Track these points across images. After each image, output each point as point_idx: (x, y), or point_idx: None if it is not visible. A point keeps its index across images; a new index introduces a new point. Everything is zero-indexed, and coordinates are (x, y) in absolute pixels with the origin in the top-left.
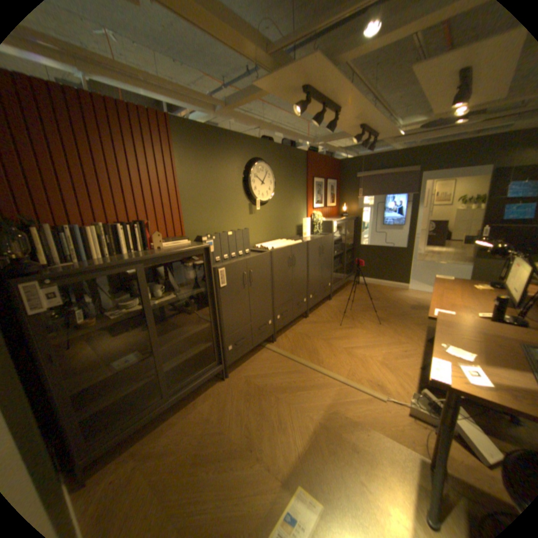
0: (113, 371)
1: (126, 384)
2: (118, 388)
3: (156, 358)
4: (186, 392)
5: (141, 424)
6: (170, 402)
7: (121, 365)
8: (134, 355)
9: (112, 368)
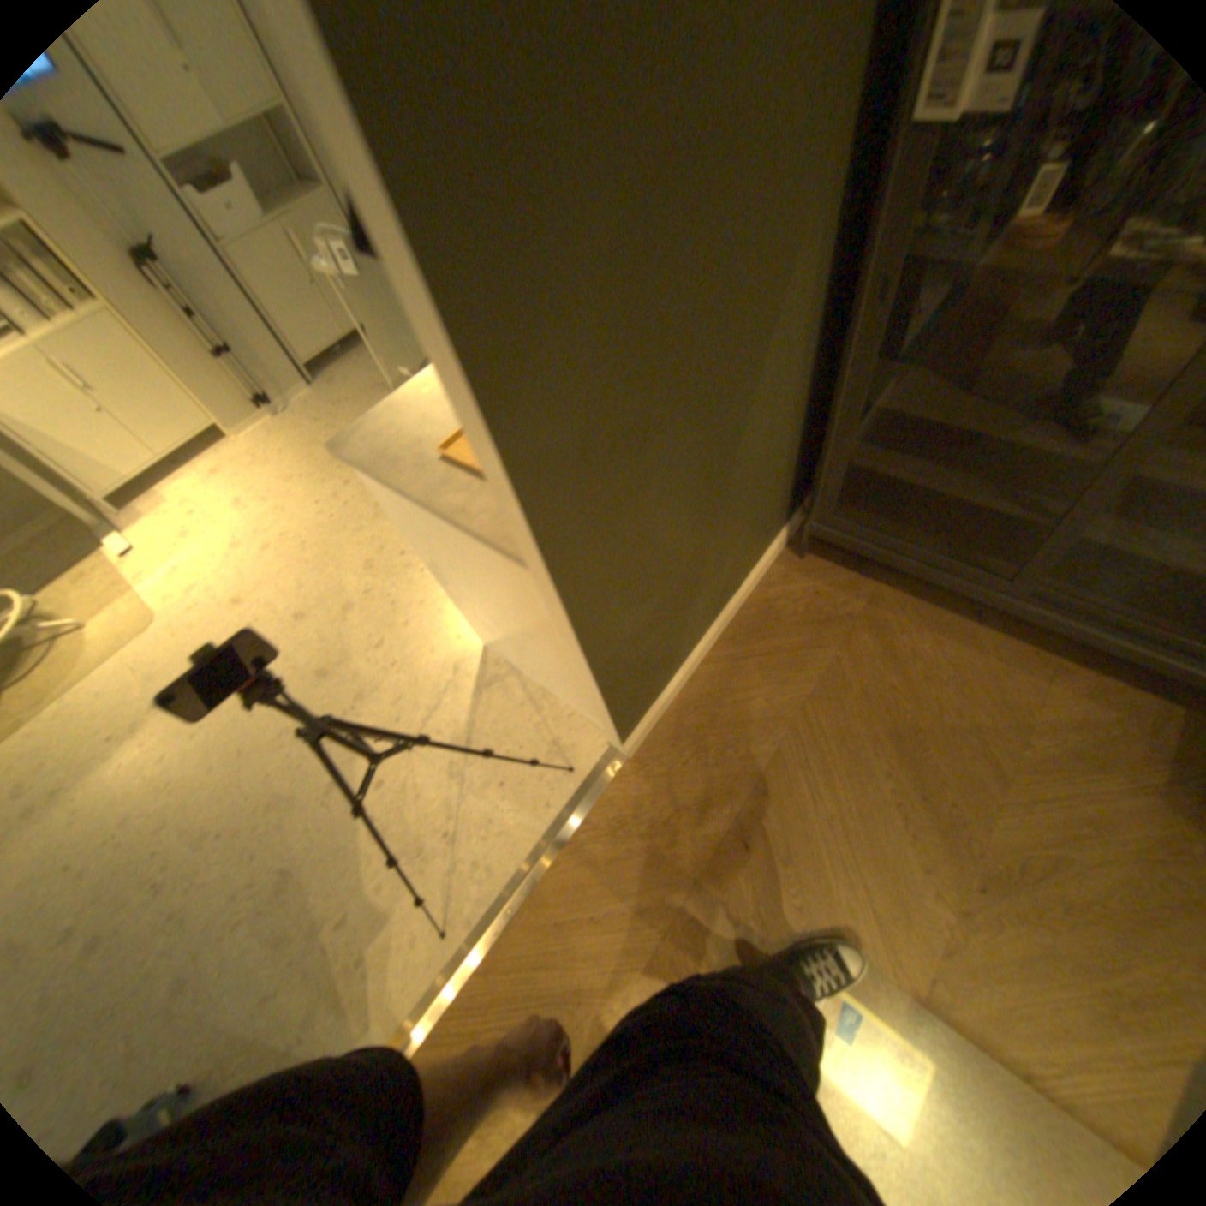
0: (974, 424)
1: (983, 477)
2: (964, 468)
3: (1097, 485)
4: (1077, 634)
5: (927, 576)
6: (1019, 607)
7: (1006, 425)
8: (1063, 426)
9: (984, 415)
